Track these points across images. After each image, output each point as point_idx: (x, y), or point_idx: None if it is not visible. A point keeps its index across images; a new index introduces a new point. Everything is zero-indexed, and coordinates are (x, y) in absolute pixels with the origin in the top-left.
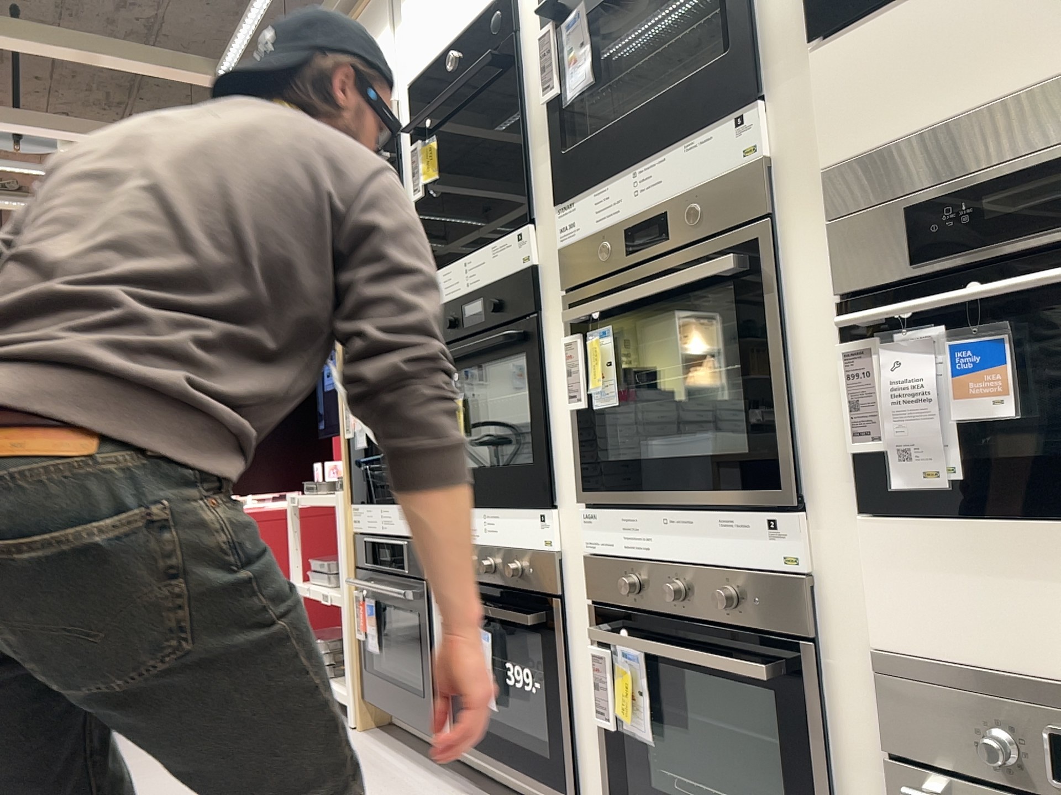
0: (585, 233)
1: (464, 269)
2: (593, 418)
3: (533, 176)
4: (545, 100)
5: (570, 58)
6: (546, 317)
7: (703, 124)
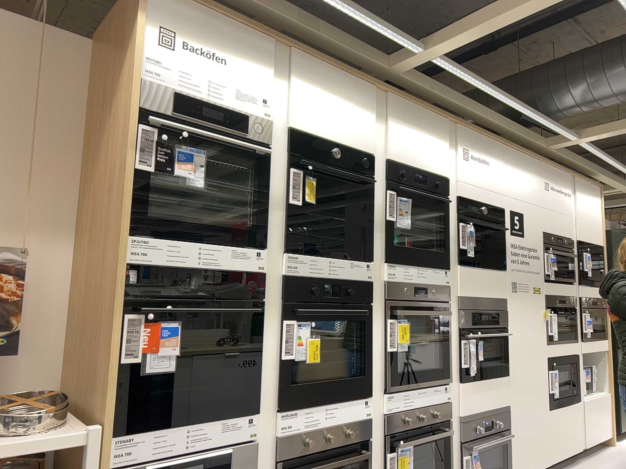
0: (396, 279)
1: (329, 264)
2: (392, 351)
3: (371, 241)
4: (384, 217)
5: (397, 211)
6: (370, 304)
7: (433, 266)
